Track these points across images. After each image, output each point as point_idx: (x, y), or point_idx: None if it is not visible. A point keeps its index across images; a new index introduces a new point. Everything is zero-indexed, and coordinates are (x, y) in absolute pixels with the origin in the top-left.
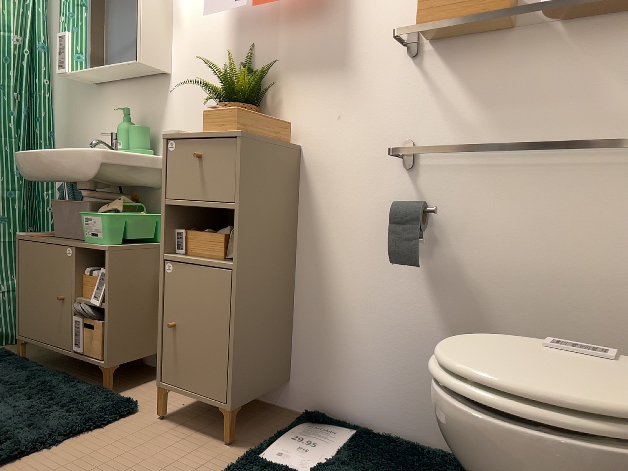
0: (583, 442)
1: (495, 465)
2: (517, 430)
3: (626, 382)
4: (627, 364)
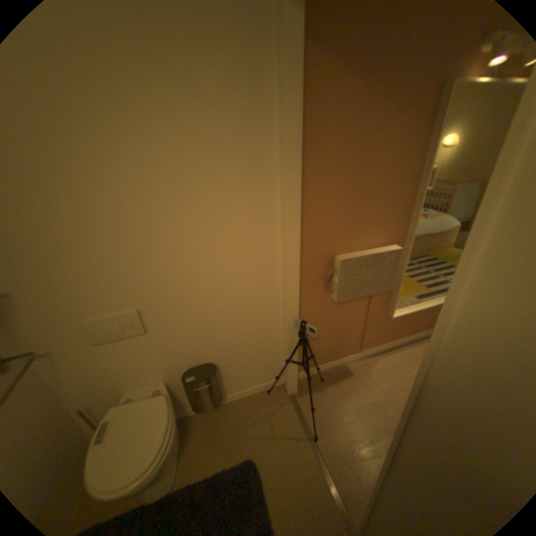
0: (170, 416)
1: (172, 448)
2: (170, 434)
3: (137, 409)
4: (114, 415)
